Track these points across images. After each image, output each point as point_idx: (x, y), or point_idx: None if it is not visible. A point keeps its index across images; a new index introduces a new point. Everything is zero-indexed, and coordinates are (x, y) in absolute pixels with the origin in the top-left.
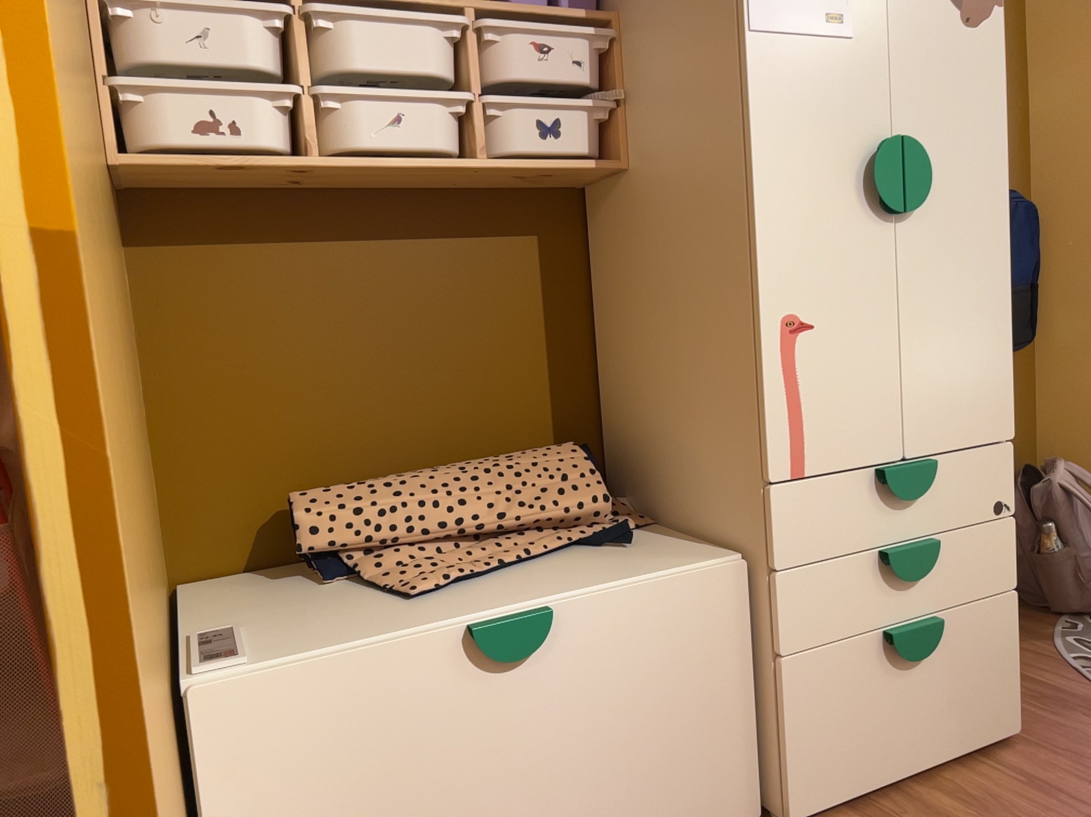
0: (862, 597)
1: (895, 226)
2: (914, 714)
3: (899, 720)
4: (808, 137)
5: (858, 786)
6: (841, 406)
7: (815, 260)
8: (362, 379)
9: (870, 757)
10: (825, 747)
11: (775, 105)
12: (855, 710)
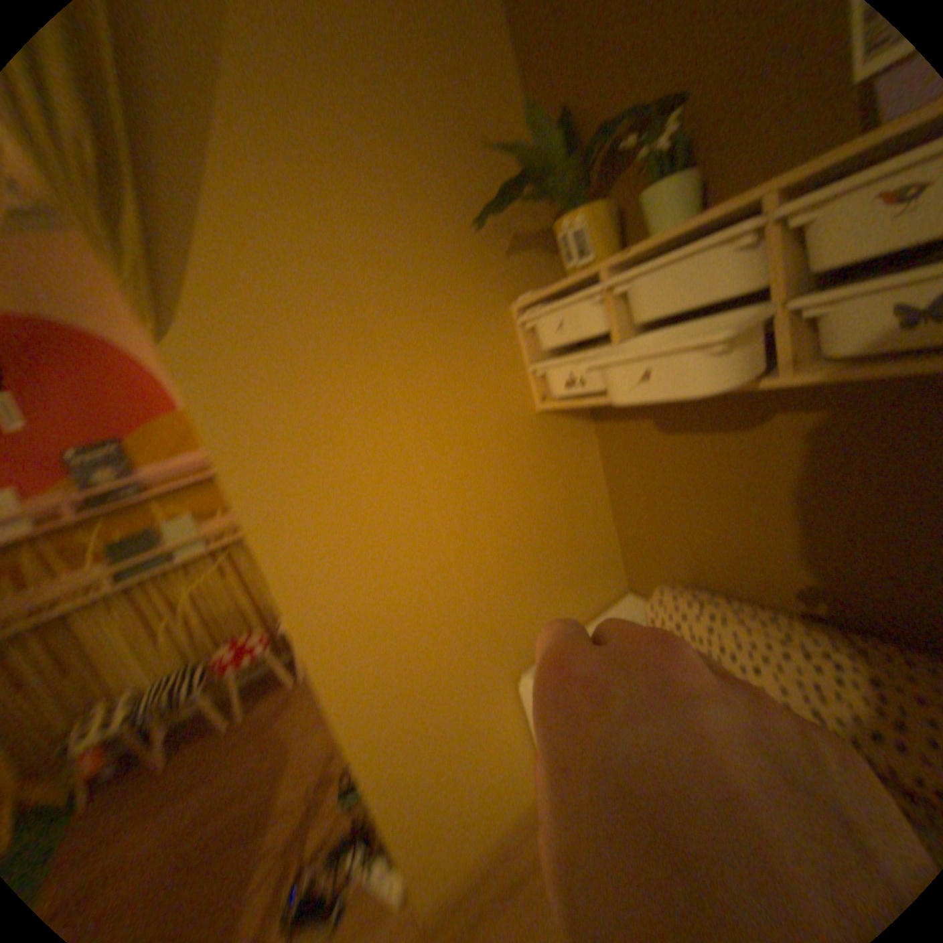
0: None
1: None
2: None
3: None
4: None
5: None
6: None
7: None
8: (733, 520)
9: None
10: None
11: None
12: None
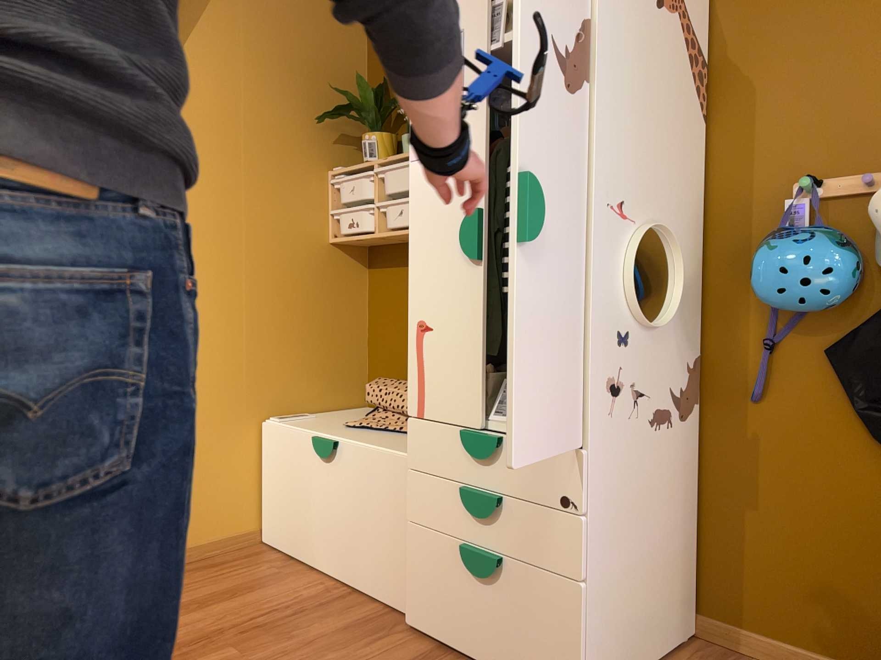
0: (452, 512)
1: (483, 267)
2: (482, 619)
3: (470, 614)
4: (435, 214)
5: (442, 636)
6: (443, 380)
7: (434, 288)
8: None
9: (451, 623)
10: (424, 593)
11: (420, 199)
12: (442, 583)
